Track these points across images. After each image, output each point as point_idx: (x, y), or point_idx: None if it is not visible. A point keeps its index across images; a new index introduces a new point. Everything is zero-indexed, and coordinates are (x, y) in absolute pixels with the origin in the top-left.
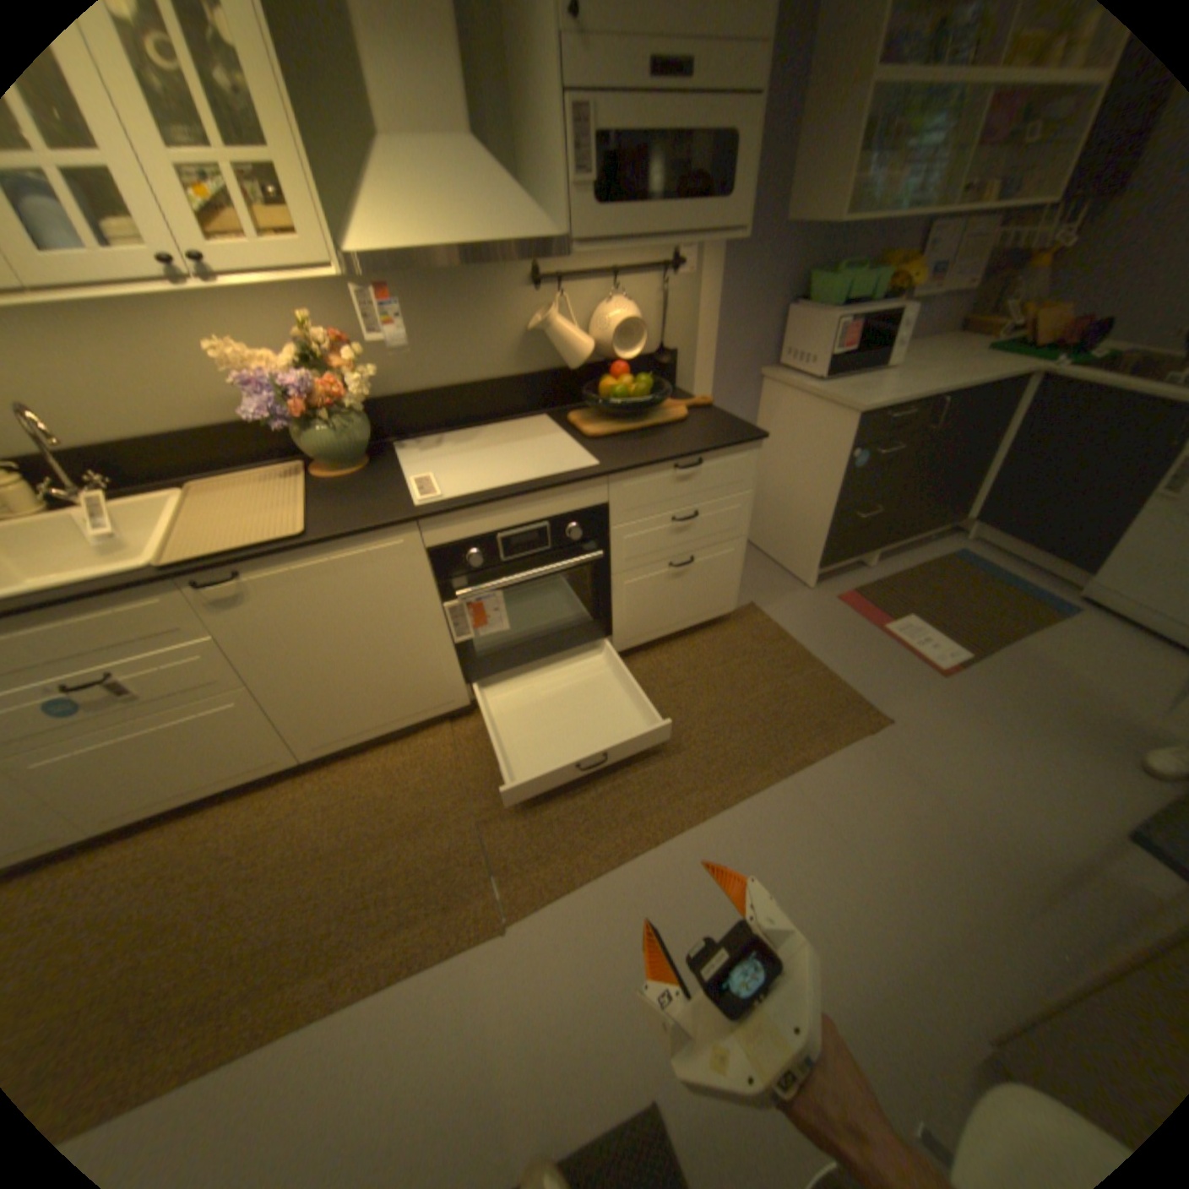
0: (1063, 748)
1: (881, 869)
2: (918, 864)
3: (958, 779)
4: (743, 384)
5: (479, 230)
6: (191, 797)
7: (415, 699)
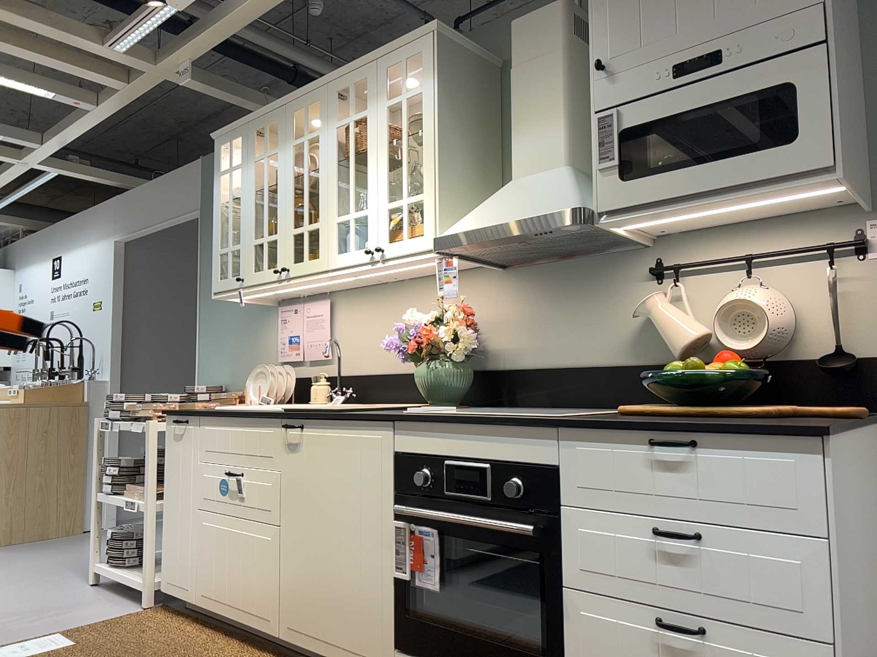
0: None
1: None
2: None
3: None
4: None
5: (518, 213)
6: (231, 612)
7: (355, 629)
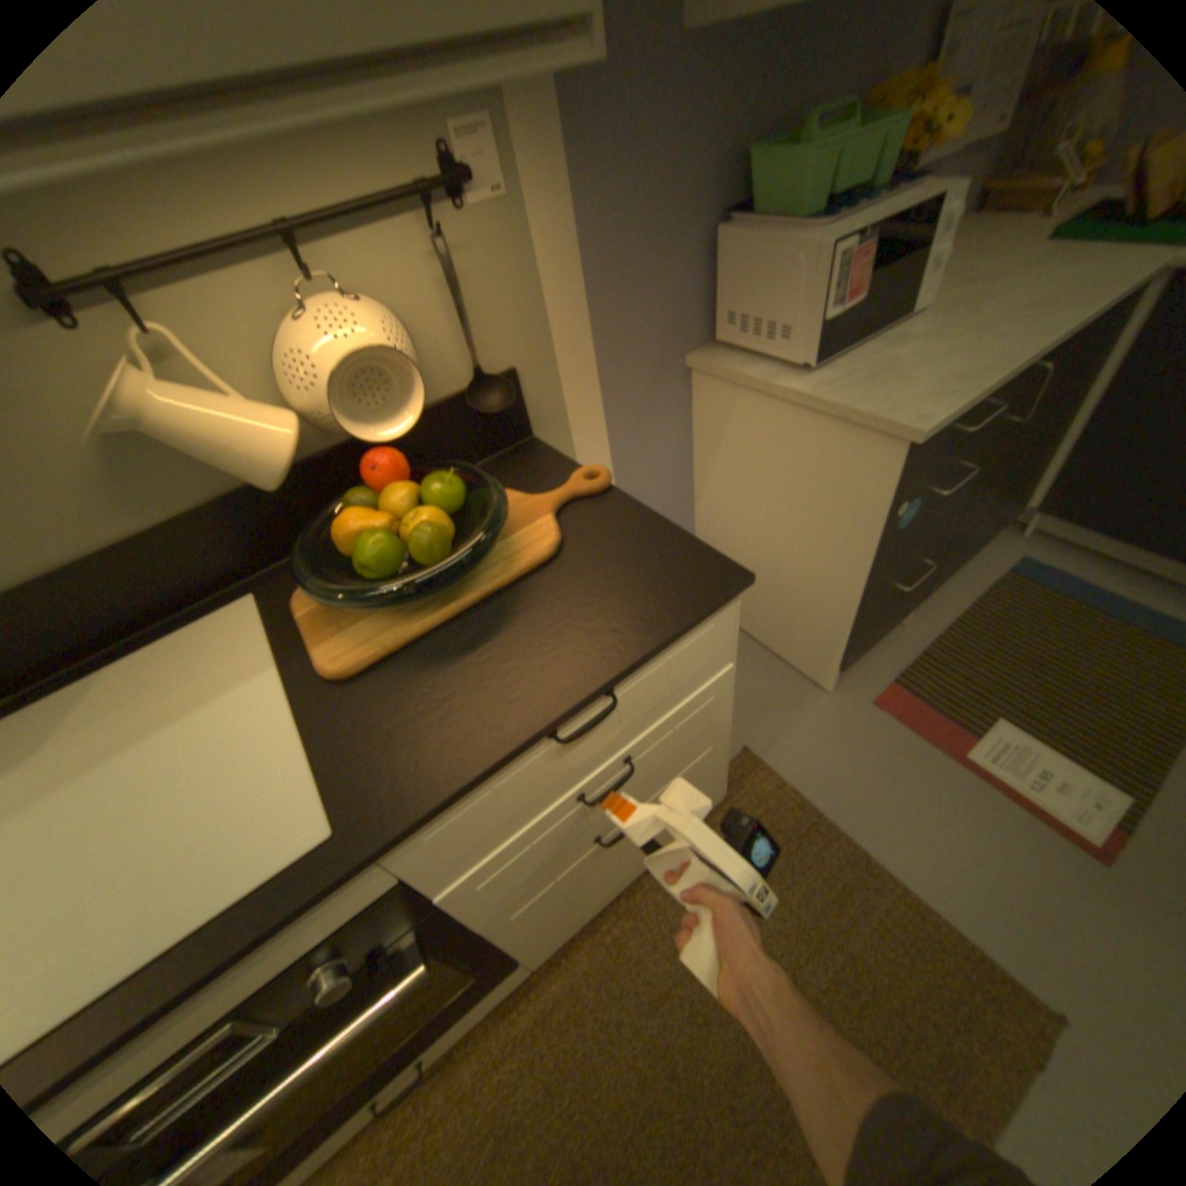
0: None
1: None
2: None
3: None
4: (658, 388)
5: None
6: None
7: None
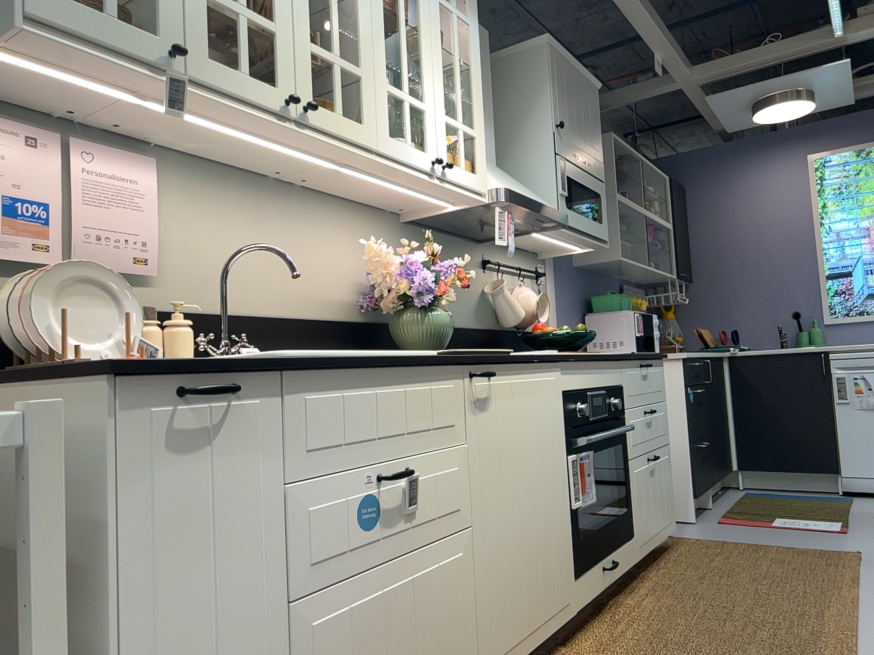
0: None
1: None
2: None
3: None
4: None
5: (538, 199)
6: None
7: (552, 588)
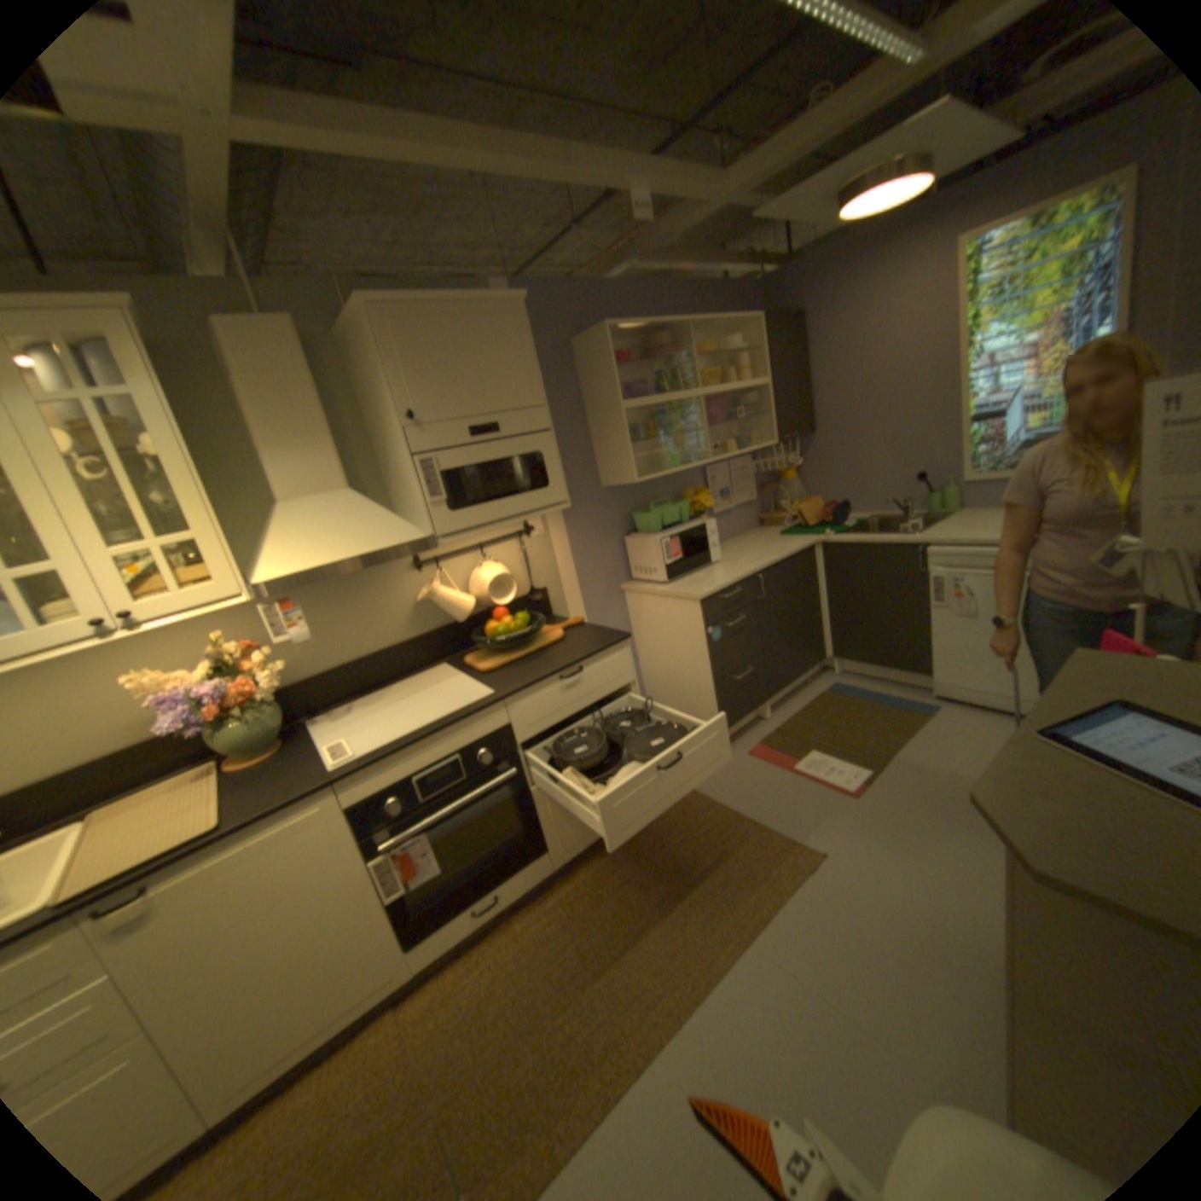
0: (969, 833)
1: (860, 1015)
2: (891, 996)
3: (897, 893)
4: (609, 600)
5: (363, 546)
6: None
7: (347, 988)
